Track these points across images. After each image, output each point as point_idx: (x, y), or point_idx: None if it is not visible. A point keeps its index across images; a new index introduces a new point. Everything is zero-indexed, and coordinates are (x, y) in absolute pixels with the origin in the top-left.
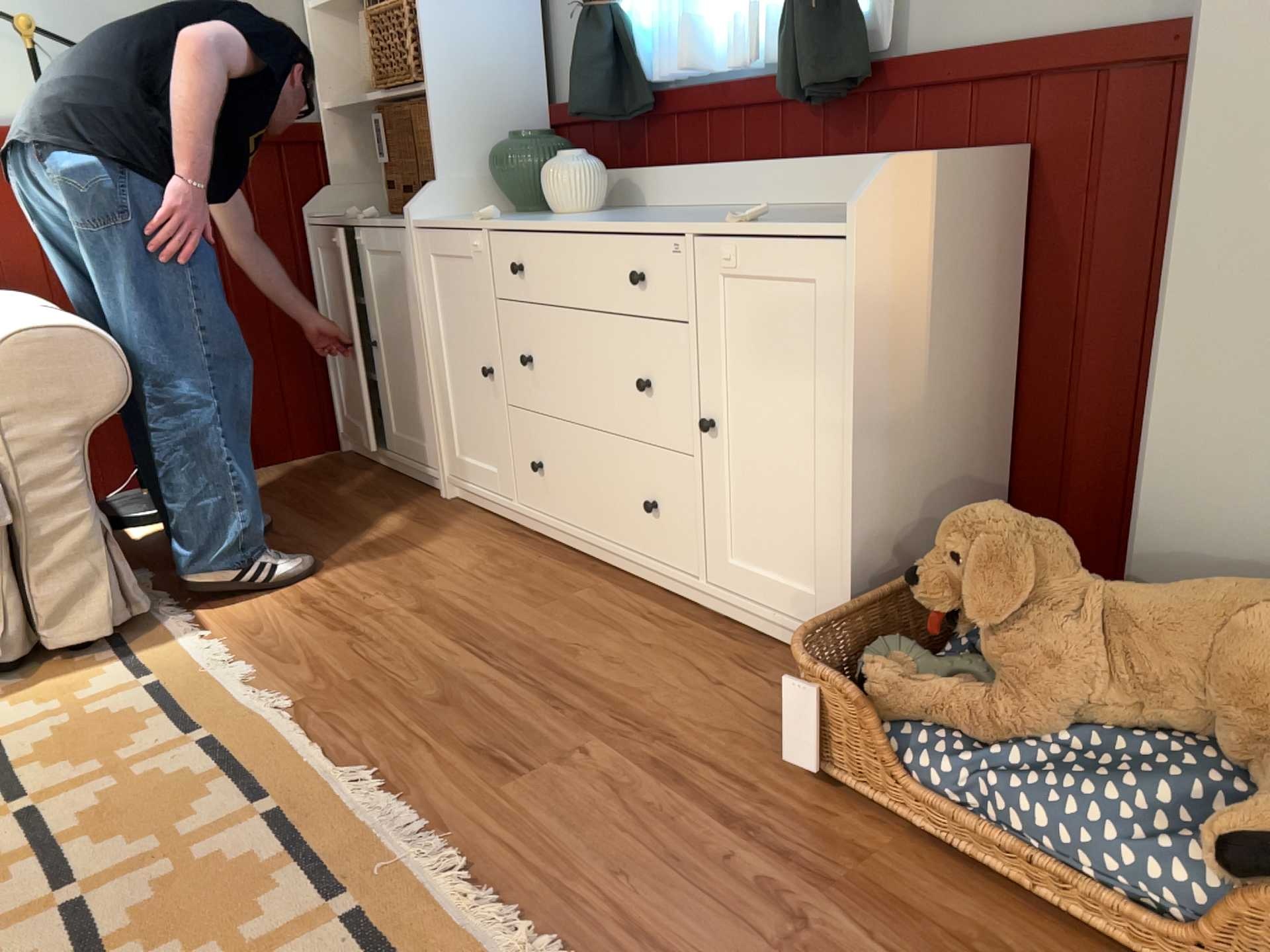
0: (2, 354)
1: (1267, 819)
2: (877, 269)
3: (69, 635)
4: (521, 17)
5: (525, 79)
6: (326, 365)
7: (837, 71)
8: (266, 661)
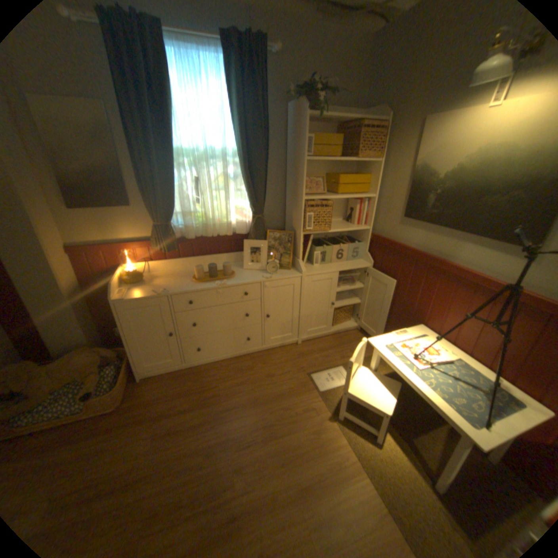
0: None
1: (88, 388)
2: None
3: None
4: None
5: None
6: None
7: None
8: None
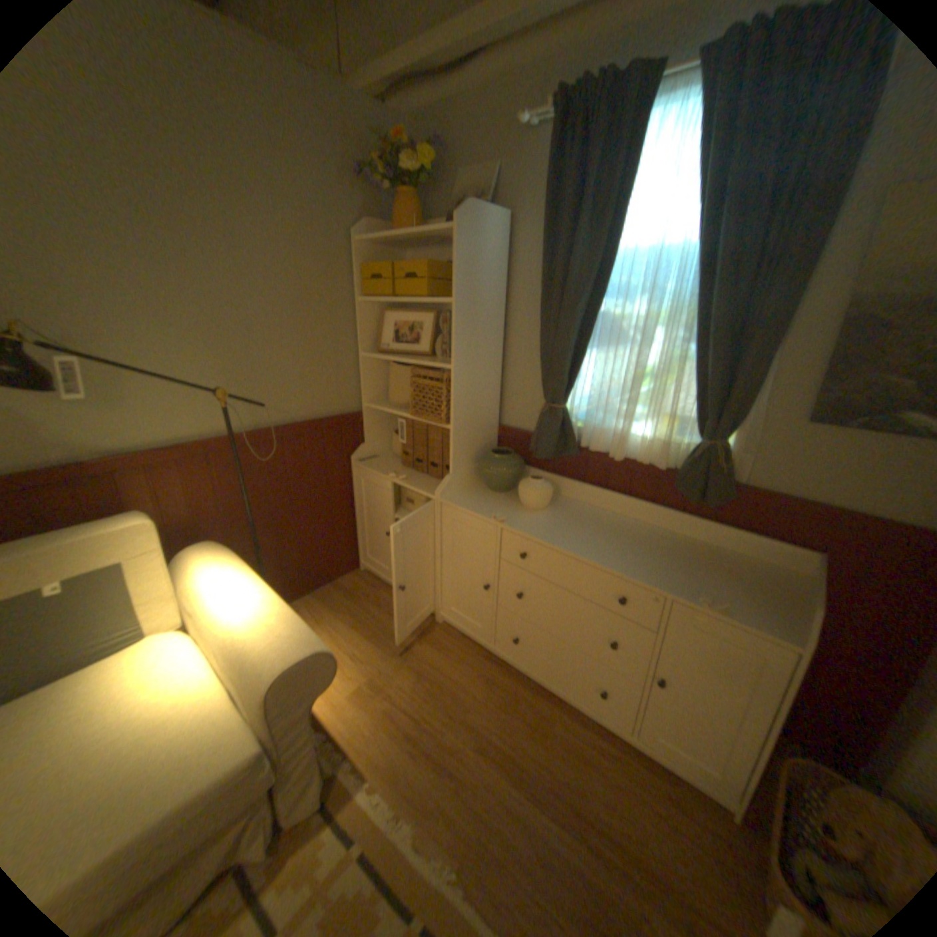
0: (272, 687)
1: None
2: (807, 662)
3: (295, 816)
4: (494, 384)
5: (492, 414)
6: (356, 529)
7: (728, 498)
8: (416, 817)
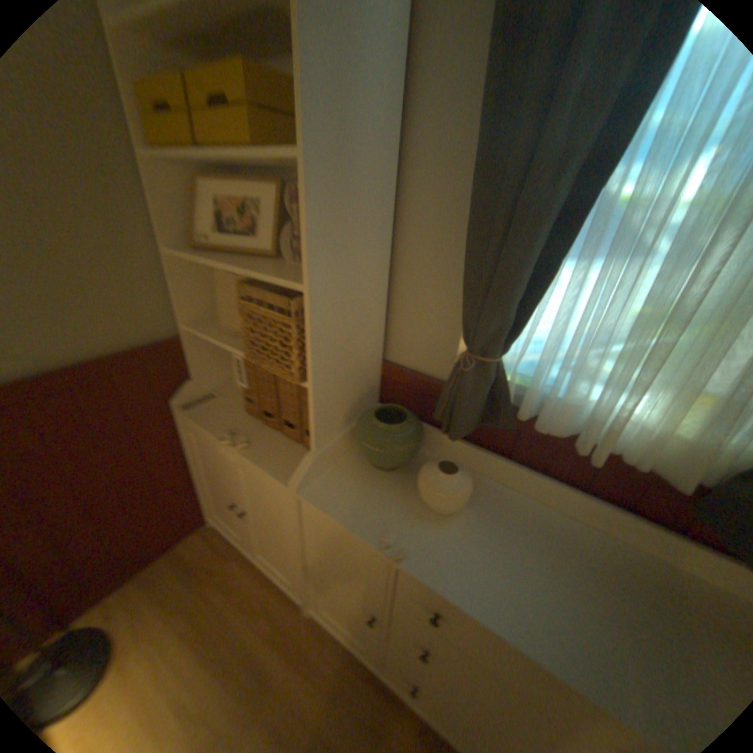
0: None
1: None
2: None
3: None
4: (378, 306)
5: (375, 349)
6: (193, 485)
7: None
8: None
